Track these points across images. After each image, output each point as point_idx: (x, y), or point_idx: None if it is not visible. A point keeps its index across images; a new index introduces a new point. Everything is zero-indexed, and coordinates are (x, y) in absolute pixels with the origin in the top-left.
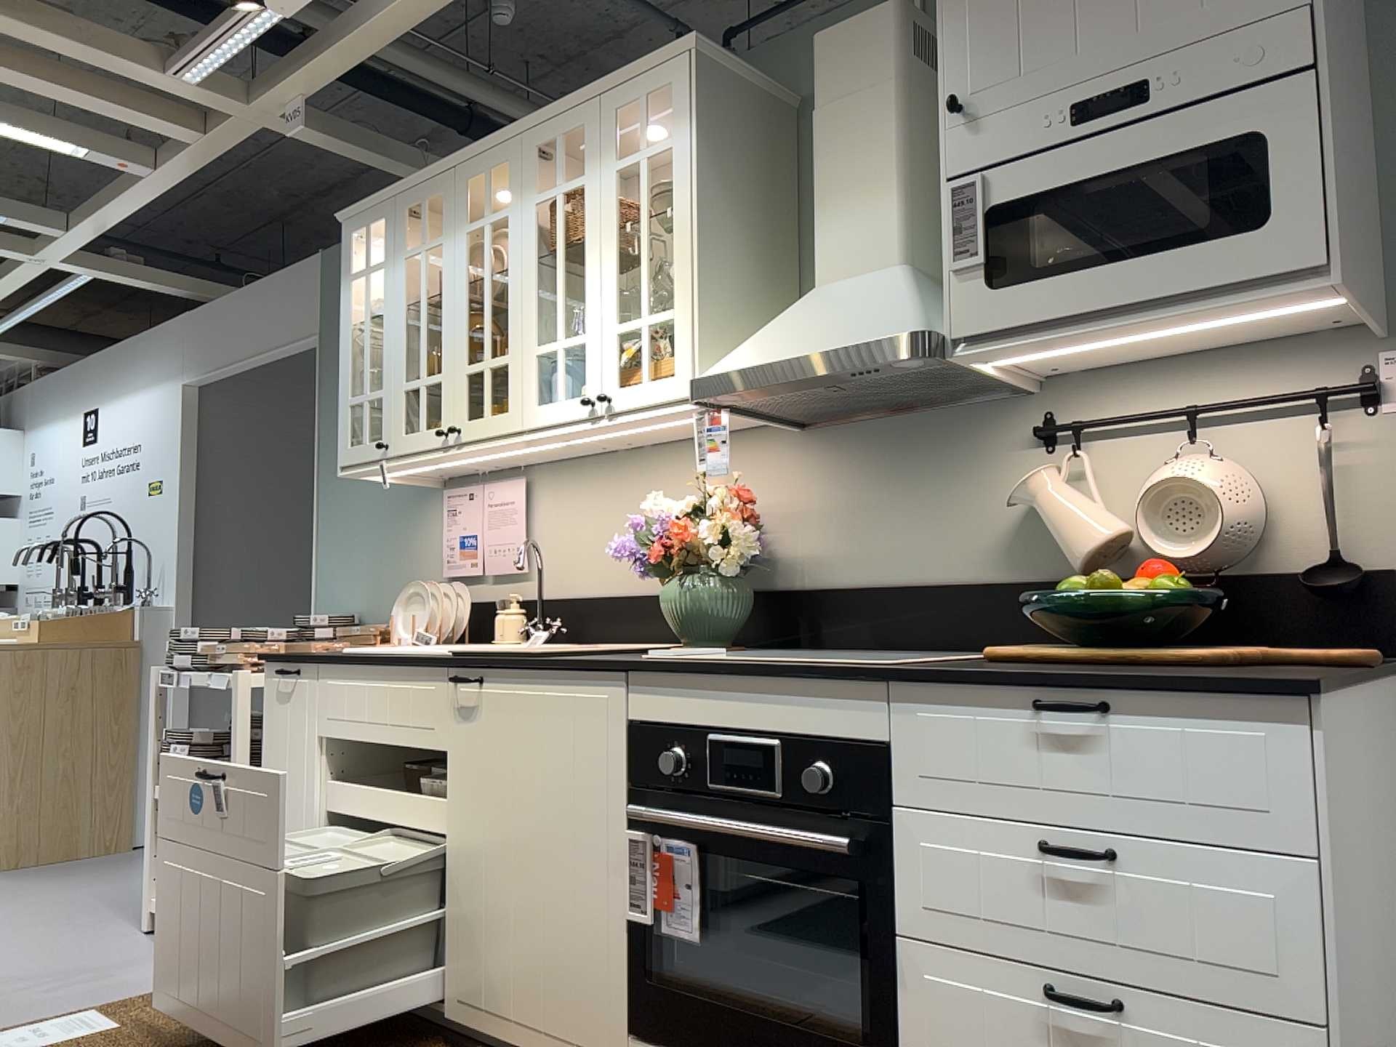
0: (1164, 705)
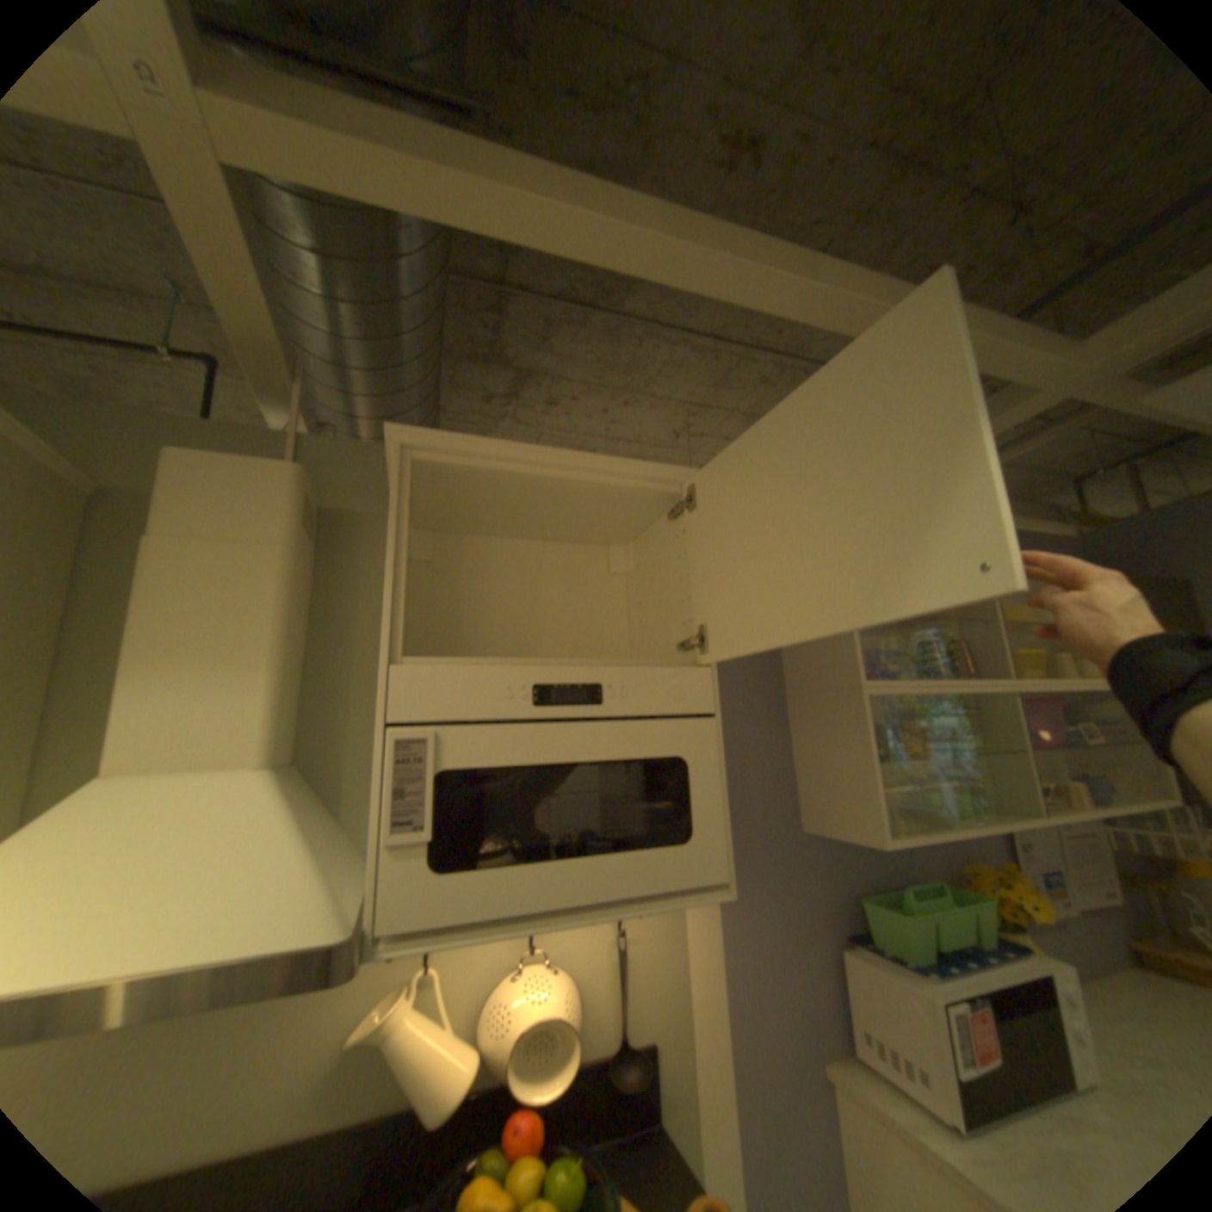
0: None
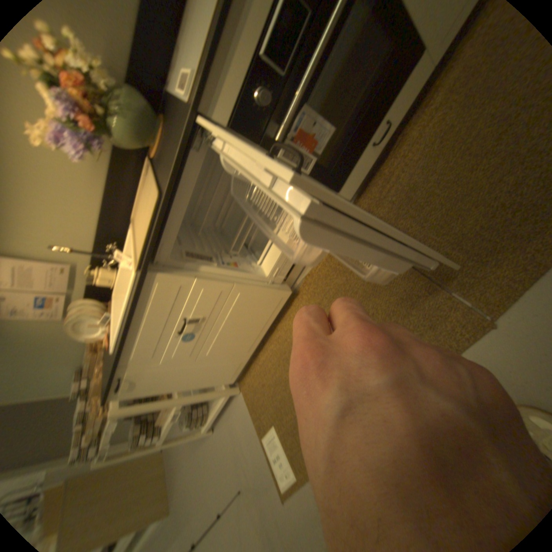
0: None
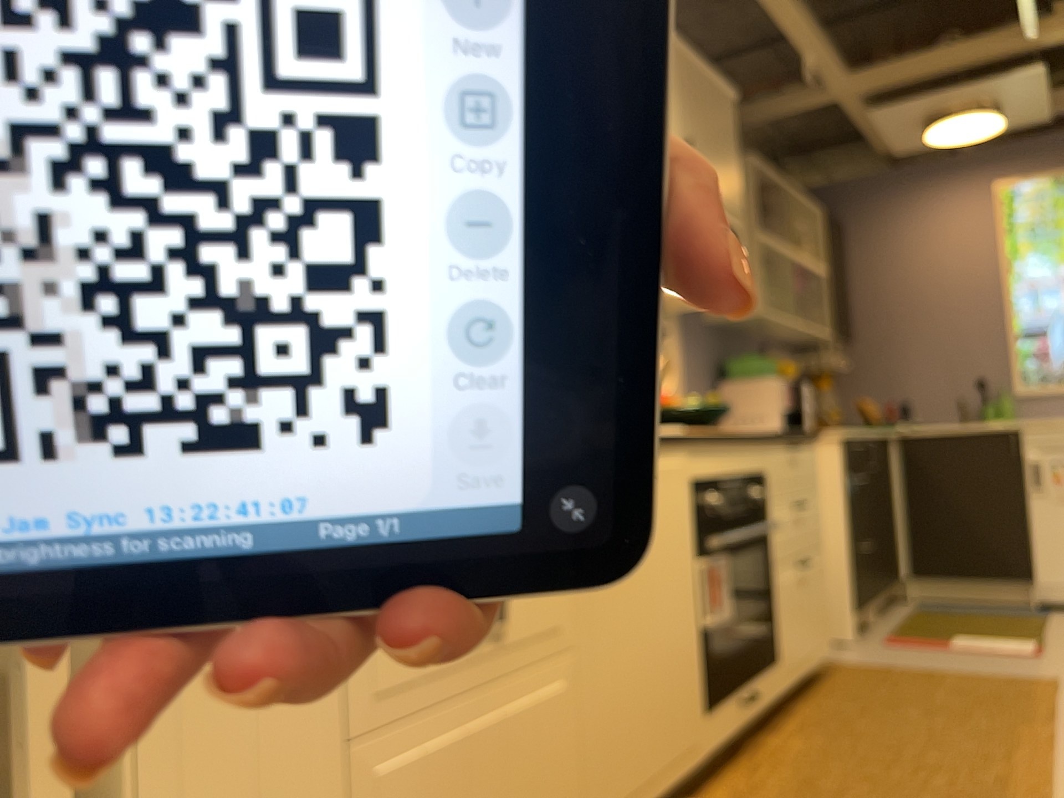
0: (805, 444)
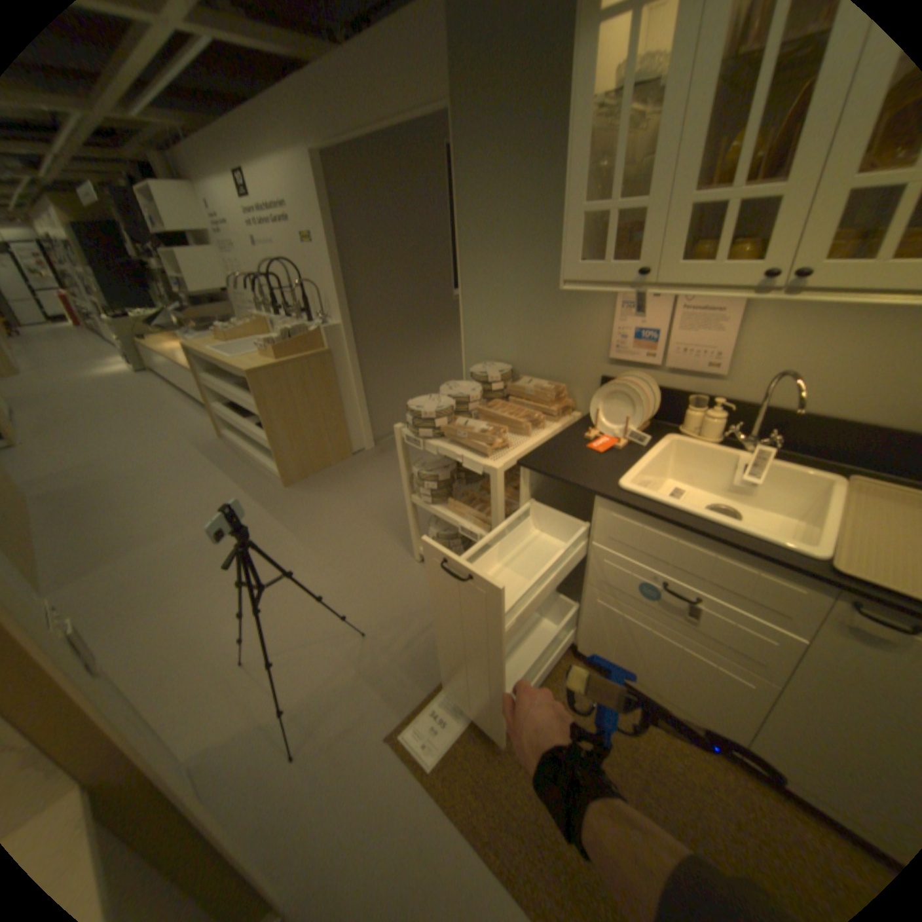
0: None
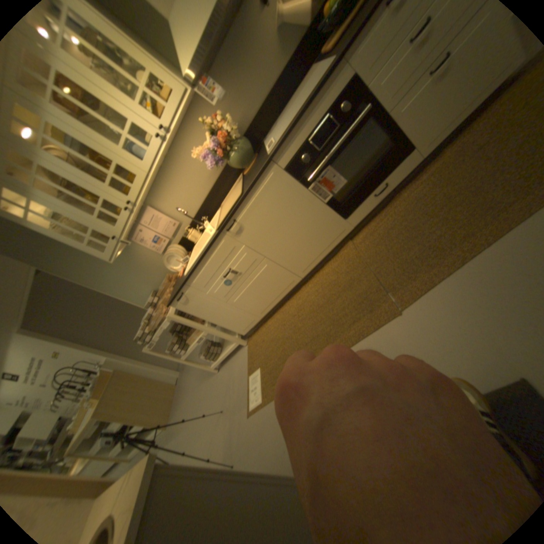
0: None
